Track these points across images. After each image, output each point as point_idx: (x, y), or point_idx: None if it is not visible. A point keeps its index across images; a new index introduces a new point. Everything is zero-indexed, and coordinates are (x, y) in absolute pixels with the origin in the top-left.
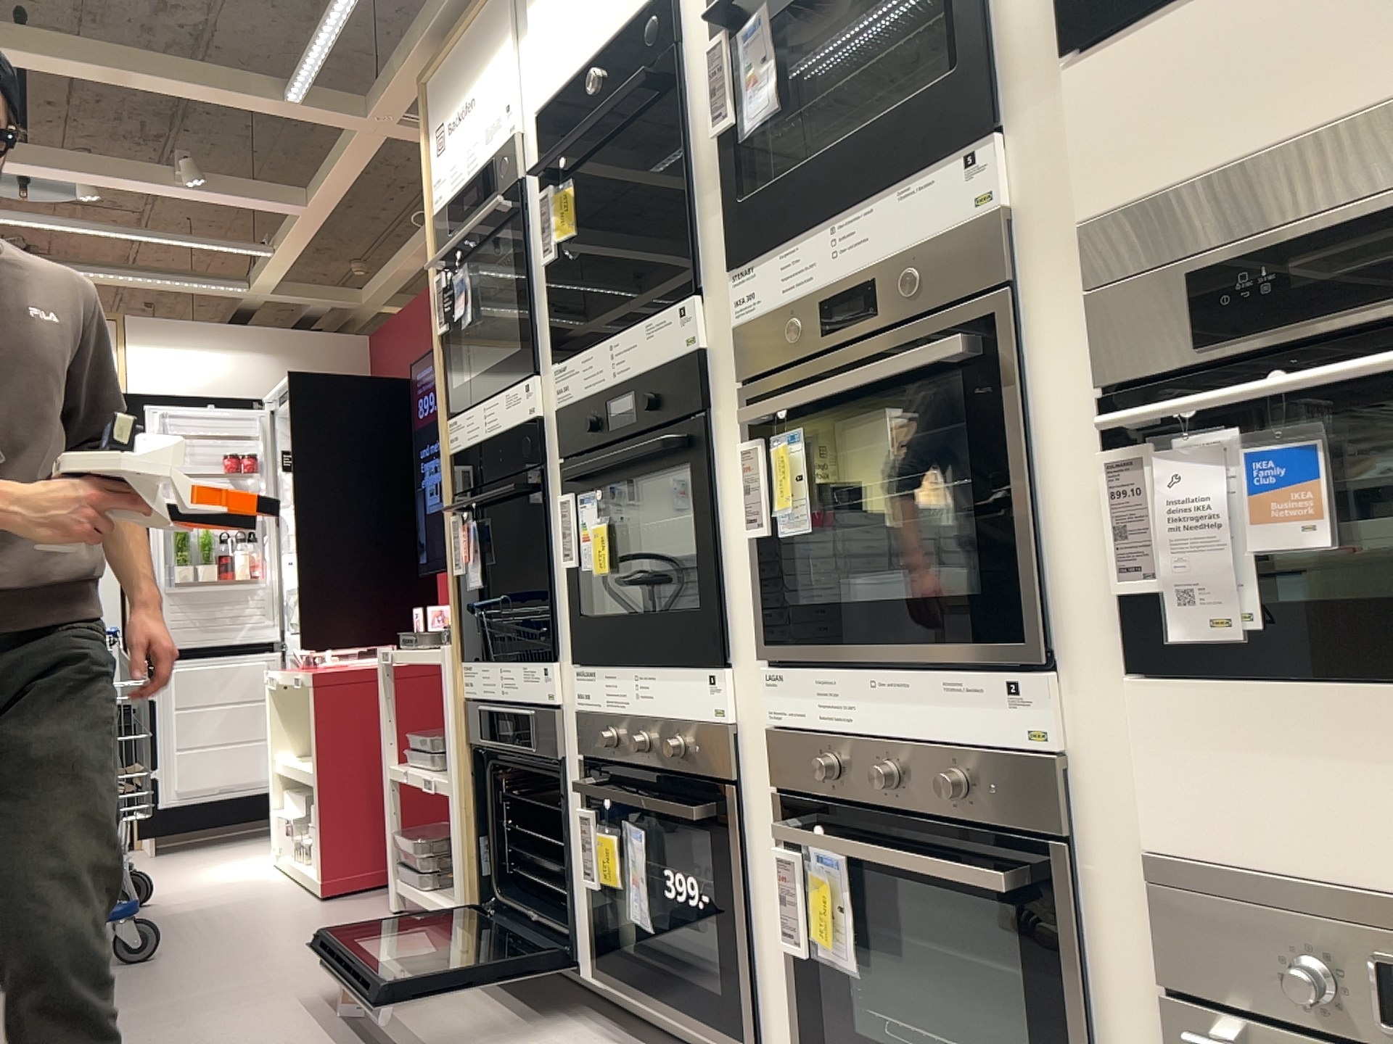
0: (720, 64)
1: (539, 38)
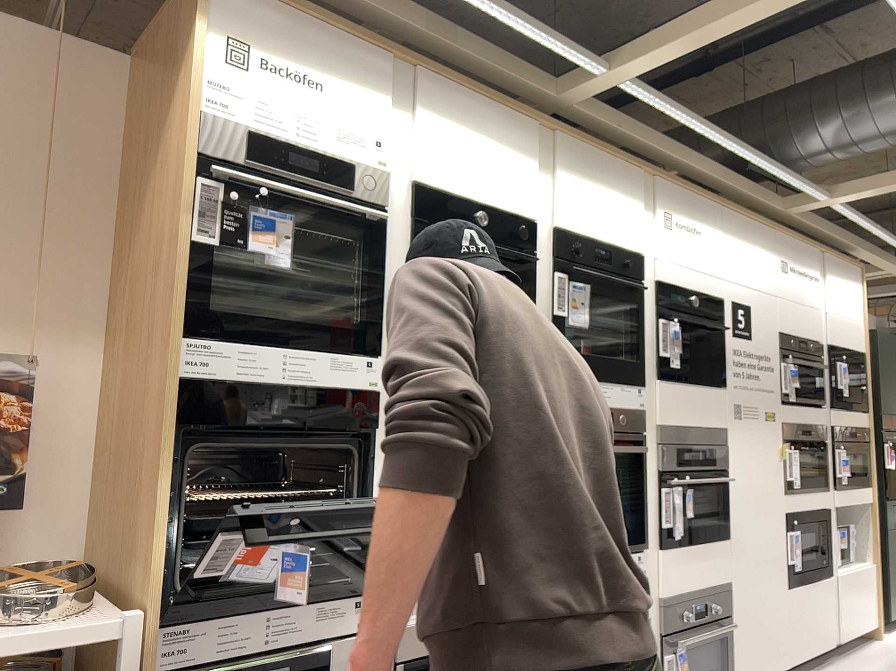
0: (559, 288)
1: (432, 147)
